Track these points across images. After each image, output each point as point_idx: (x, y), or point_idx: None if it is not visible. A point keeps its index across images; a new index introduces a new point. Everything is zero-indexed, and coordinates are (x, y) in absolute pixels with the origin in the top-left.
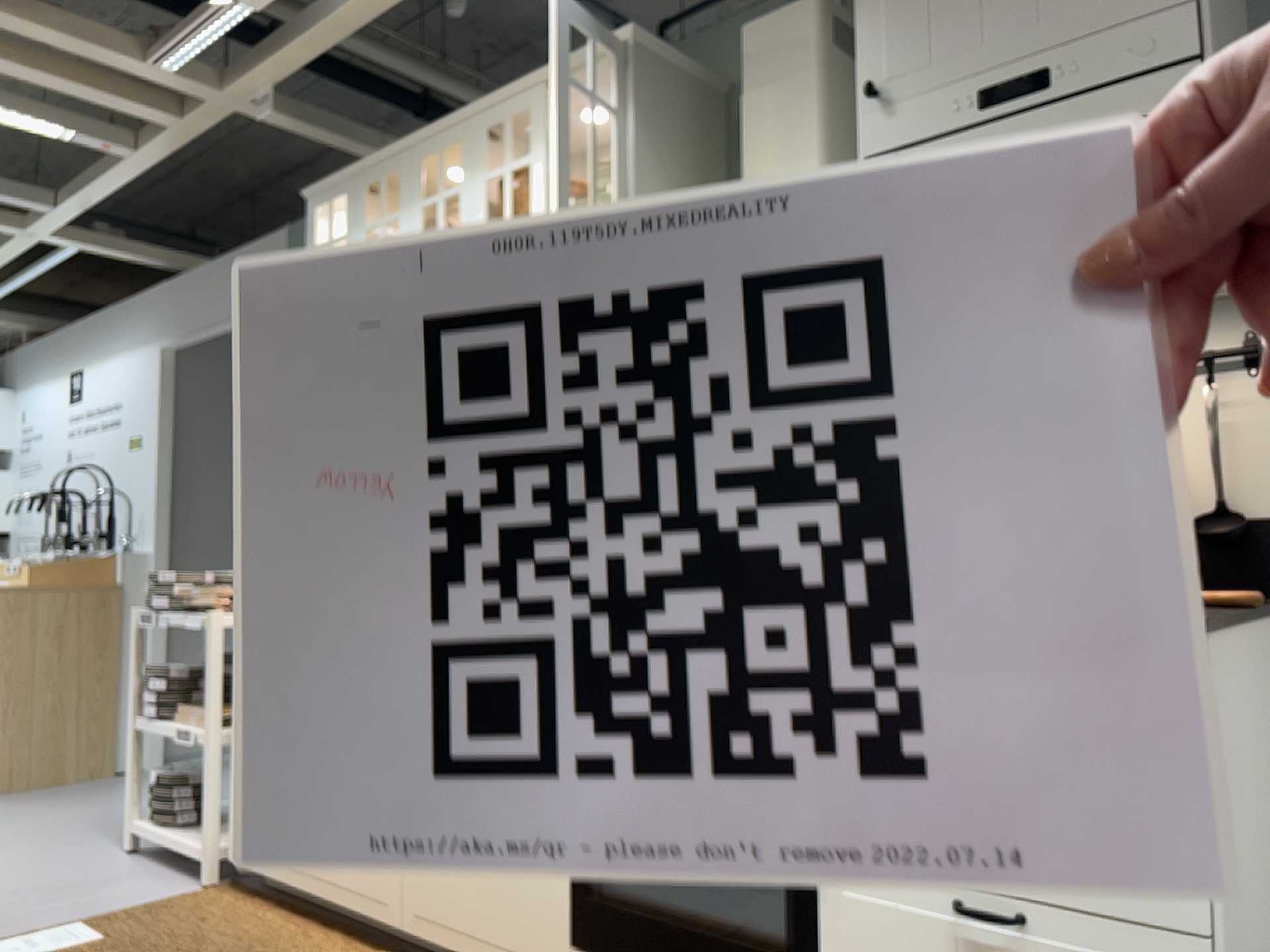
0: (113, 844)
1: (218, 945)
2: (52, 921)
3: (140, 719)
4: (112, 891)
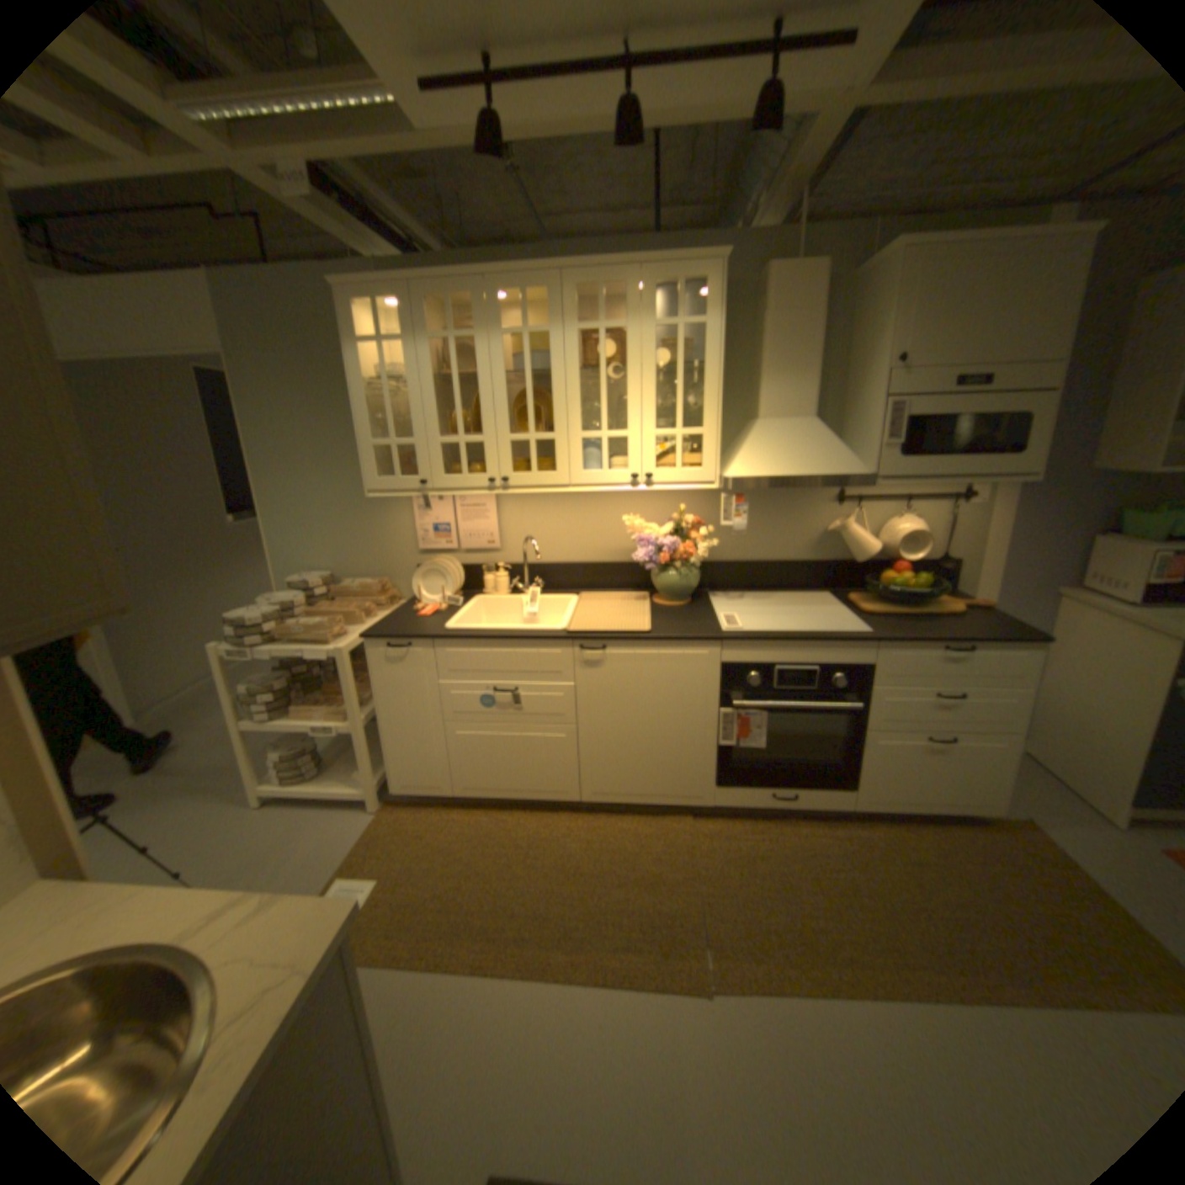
0: (227, 806)
1: (461, 850)
2: (307, 885)
3: (243, 724)
4: (307, 844)
